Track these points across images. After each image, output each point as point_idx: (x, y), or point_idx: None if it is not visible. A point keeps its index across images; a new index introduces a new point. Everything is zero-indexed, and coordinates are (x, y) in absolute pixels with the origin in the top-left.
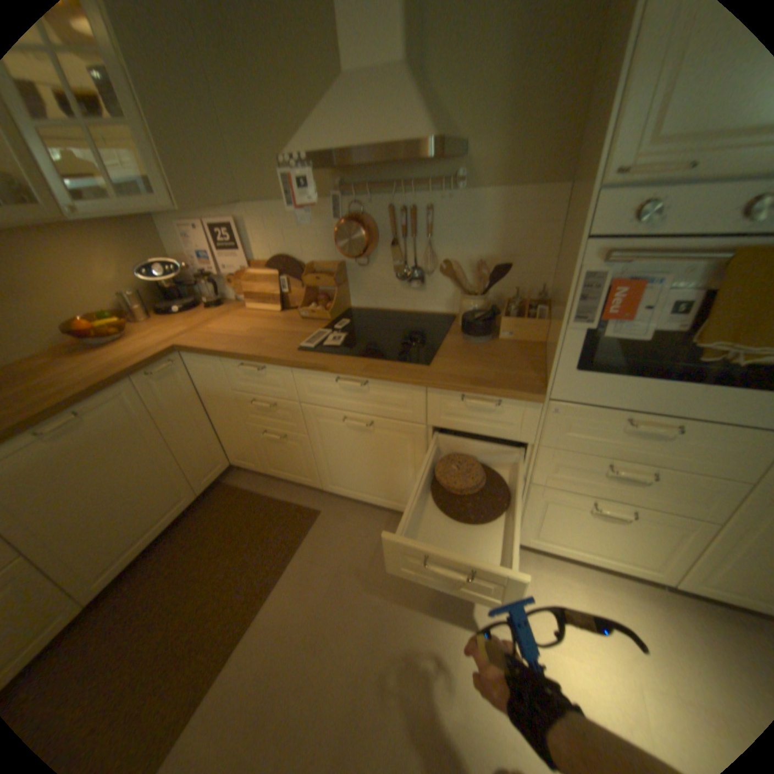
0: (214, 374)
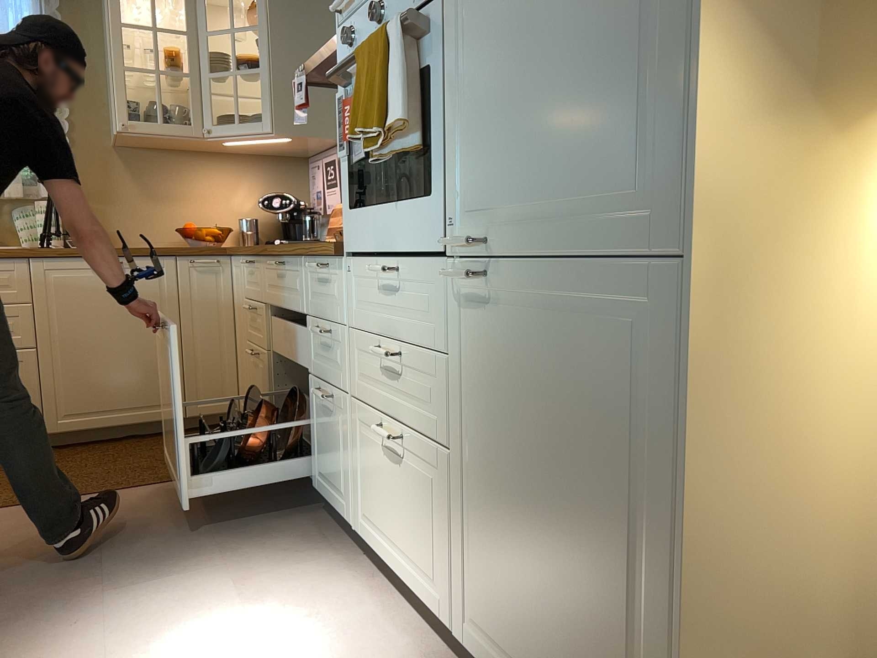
0: (240, 279)
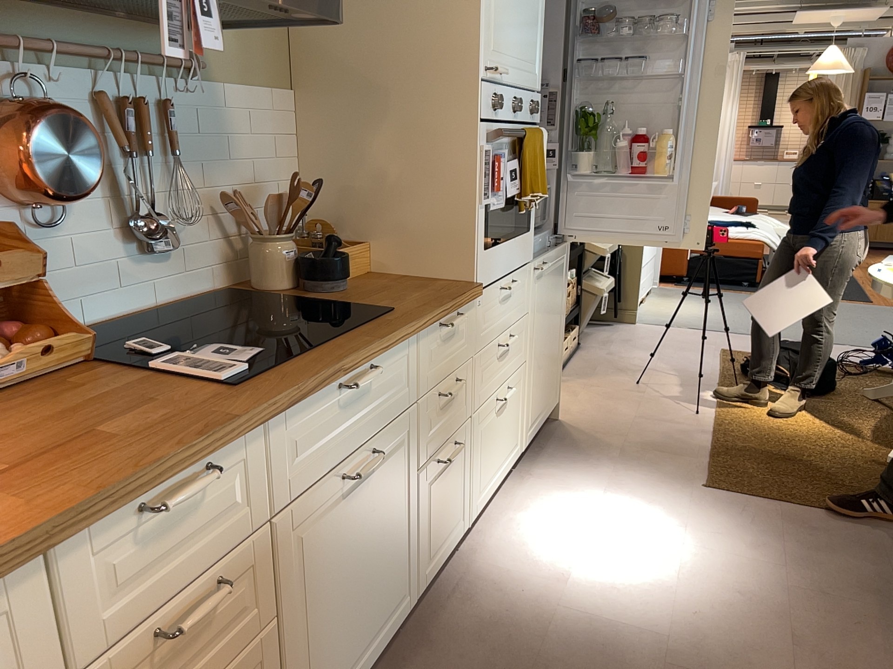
0: None
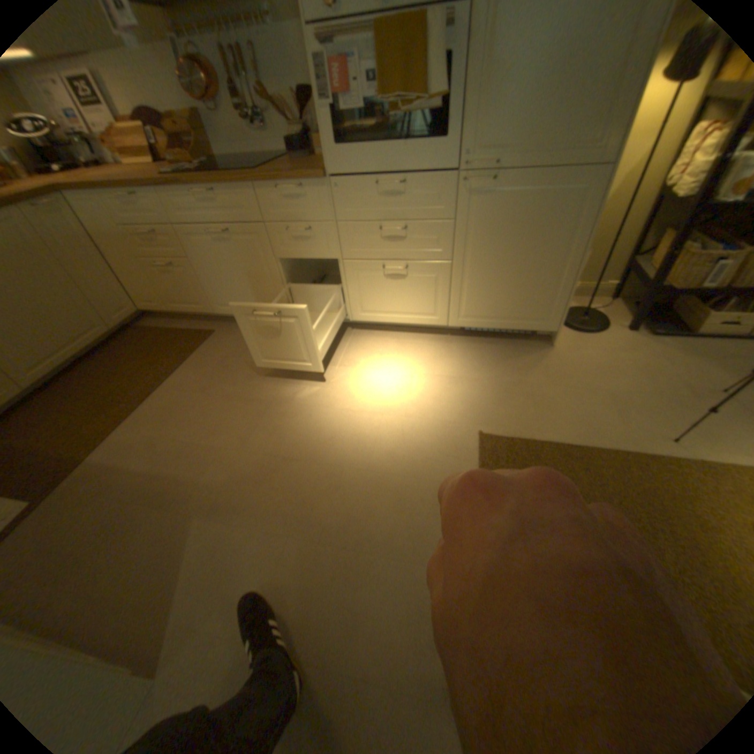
0: (95, 211)
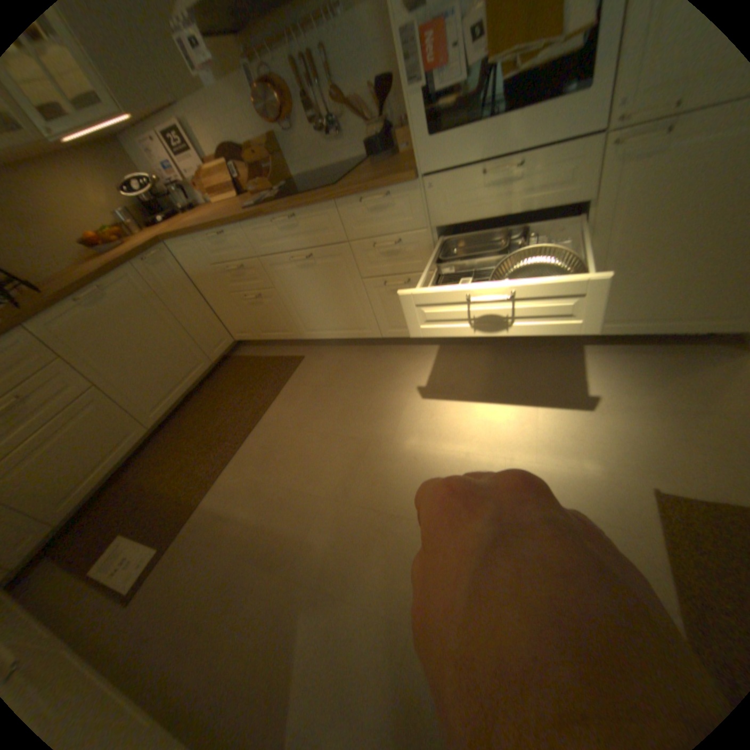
0: (193, 254)
